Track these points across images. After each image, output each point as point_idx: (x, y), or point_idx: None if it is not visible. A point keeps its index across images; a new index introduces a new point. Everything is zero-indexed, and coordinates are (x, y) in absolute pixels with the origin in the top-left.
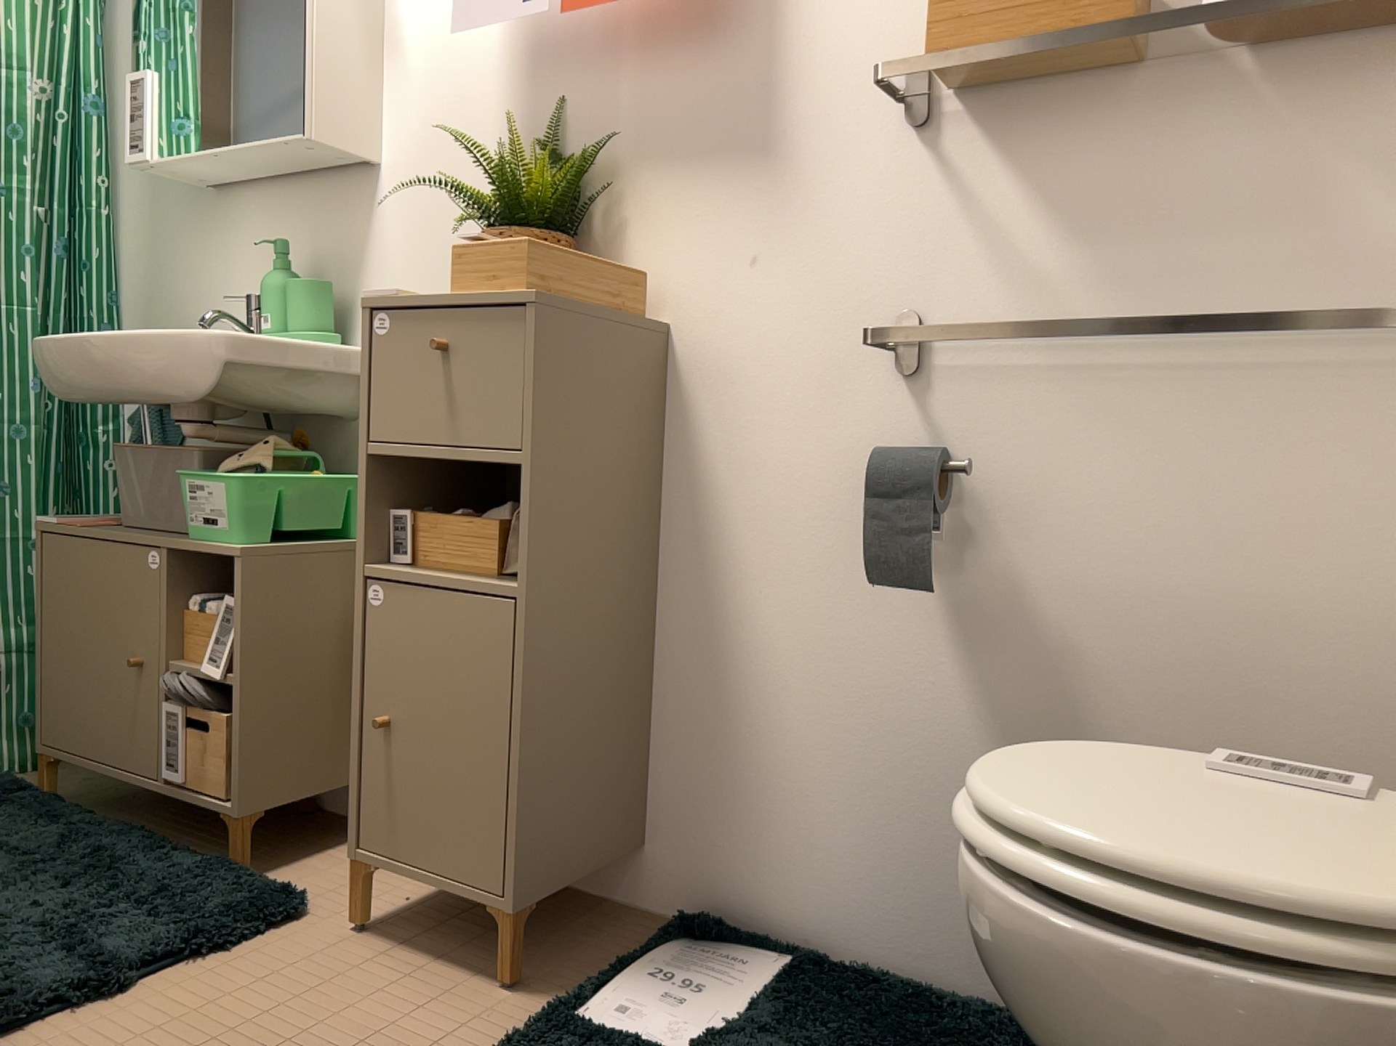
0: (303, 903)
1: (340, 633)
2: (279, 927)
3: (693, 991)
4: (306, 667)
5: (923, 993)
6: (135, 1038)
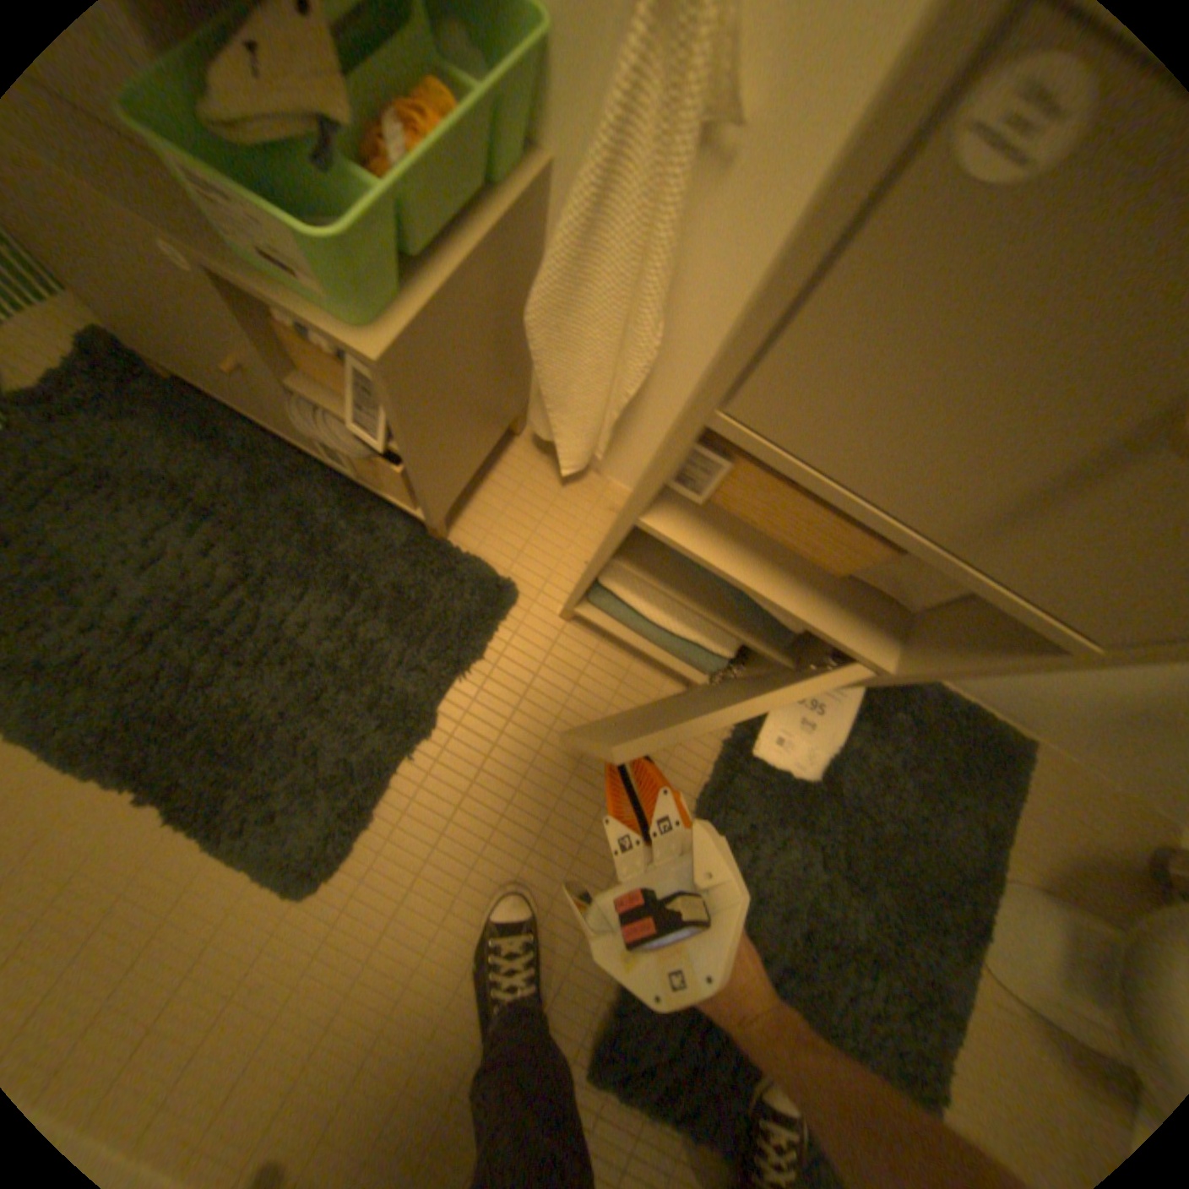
0: (521, 597)
1: (500, 337)
2: (510, 621)
3: (822, 713)
4: (473, 397)
5: (956, 707)
6: (475, 783)
